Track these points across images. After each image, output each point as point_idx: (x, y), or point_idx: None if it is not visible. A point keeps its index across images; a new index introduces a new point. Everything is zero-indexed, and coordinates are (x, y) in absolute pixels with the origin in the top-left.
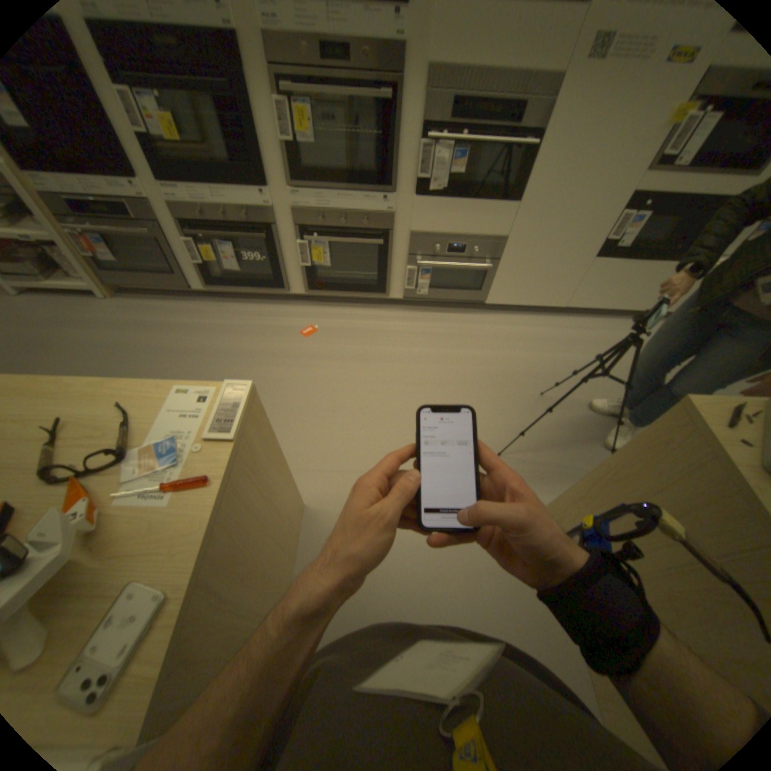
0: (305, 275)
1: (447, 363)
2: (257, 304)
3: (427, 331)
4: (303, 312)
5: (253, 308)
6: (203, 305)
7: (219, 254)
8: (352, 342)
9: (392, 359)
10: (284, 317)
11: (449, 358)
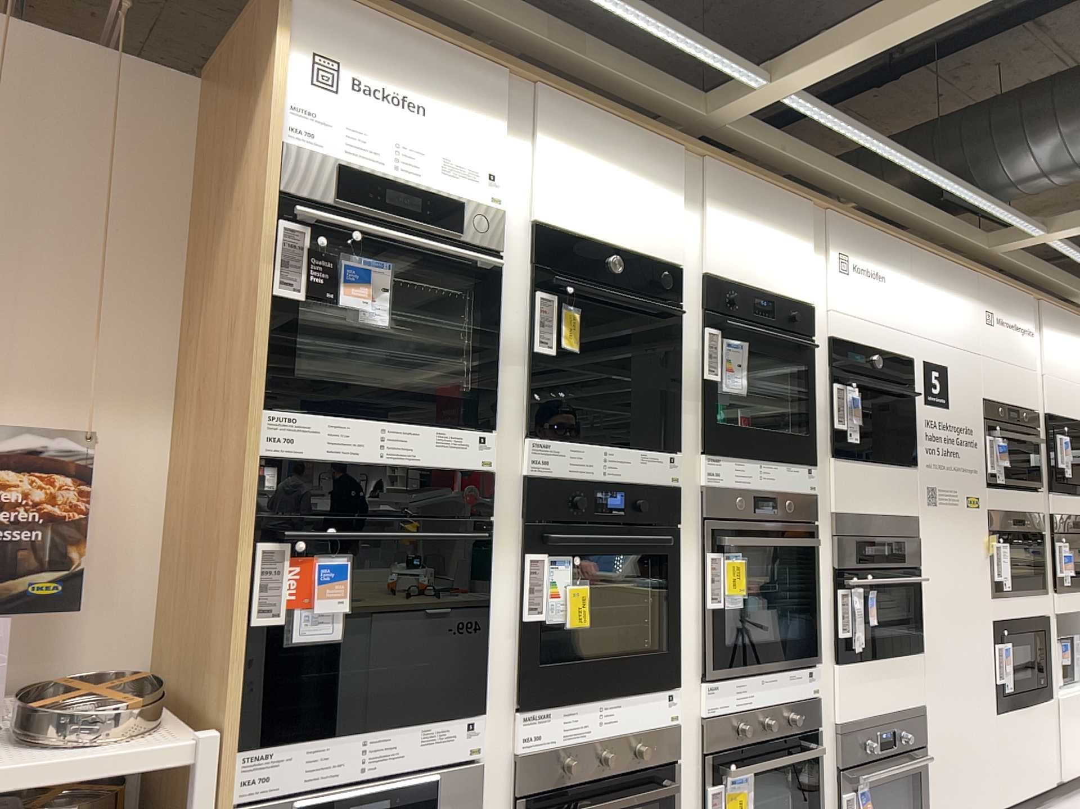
0: None
1: None
2: None
3: None
4: None
5: None
6: None
7: None
8: None
9: None
10: None
11: None
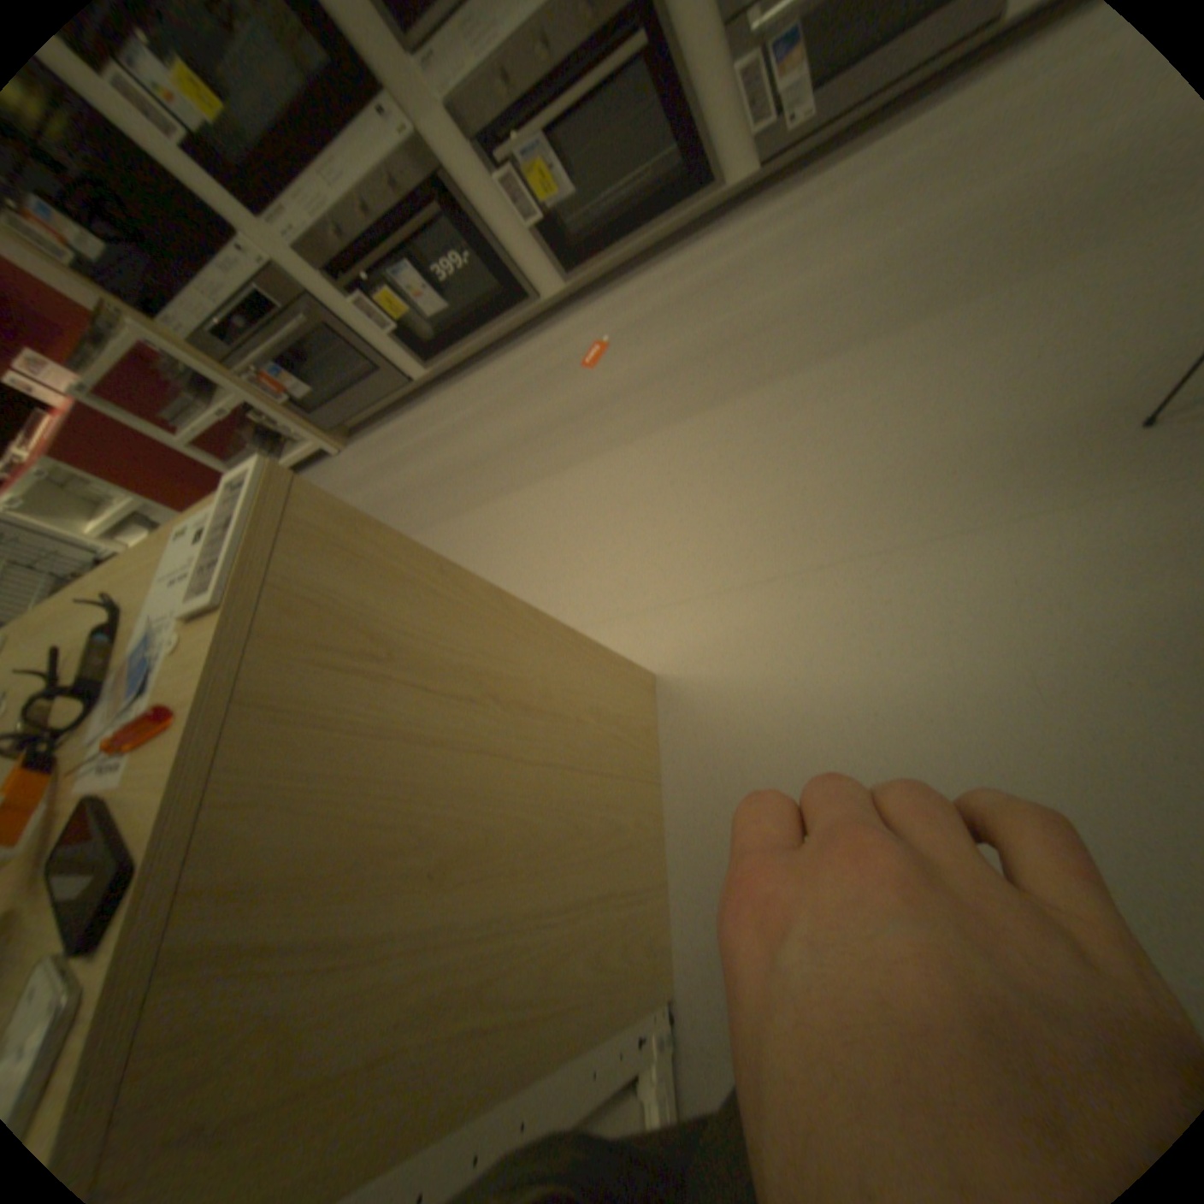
0: (547, 237)
1: (924, 243)
2: (508, 348)
3: (849, 198)
4: (579, 318)
5: (504, 358)
6: (441, 393)
7: (414, 289)
8: (680, 322)
9: (773, 311)
10: (551, 345)
11: (926, 228)
